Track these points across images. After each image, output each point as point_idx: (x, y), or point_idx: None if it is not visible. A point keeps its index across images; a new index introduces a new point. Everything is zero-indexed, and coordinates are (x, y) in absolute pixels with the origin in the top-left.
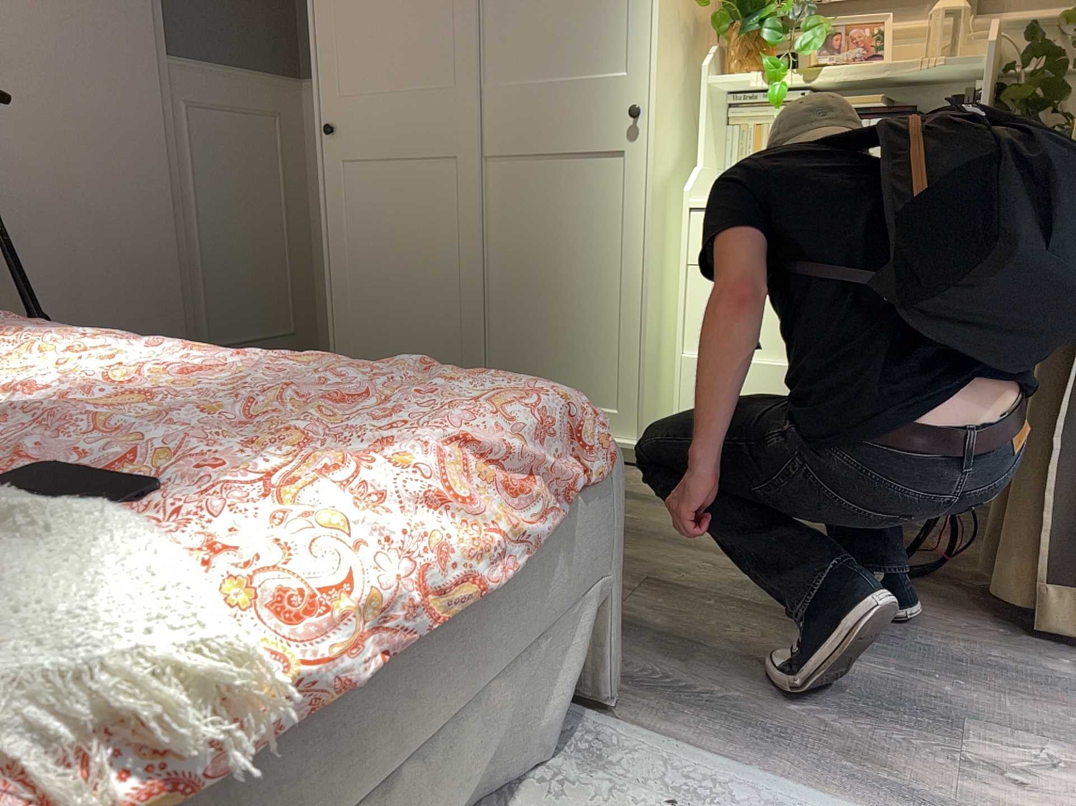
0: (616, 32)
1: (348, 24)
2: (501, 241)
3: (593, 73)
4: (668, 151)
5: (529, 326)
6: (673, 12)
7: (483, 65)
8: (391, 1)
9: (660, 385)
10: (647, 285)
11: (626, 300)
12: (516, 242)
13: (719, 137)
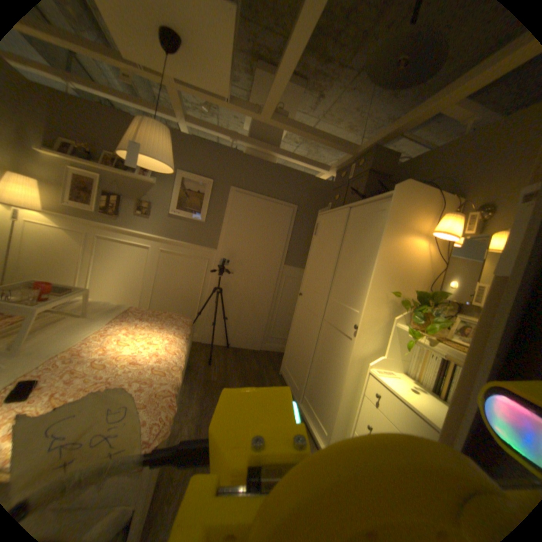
0: (360, 296)
1: (311, 268)
2: (319, 347)
3: (352, 307)
4: (369, 346)
5: (317, 381)
6: (383, 295)
7: (330, 291)
8: (319, 265)
9: (345, 435)
10: (342, 393)
11: (338, 393)
12: (322, 350)
13: (406, 347)
